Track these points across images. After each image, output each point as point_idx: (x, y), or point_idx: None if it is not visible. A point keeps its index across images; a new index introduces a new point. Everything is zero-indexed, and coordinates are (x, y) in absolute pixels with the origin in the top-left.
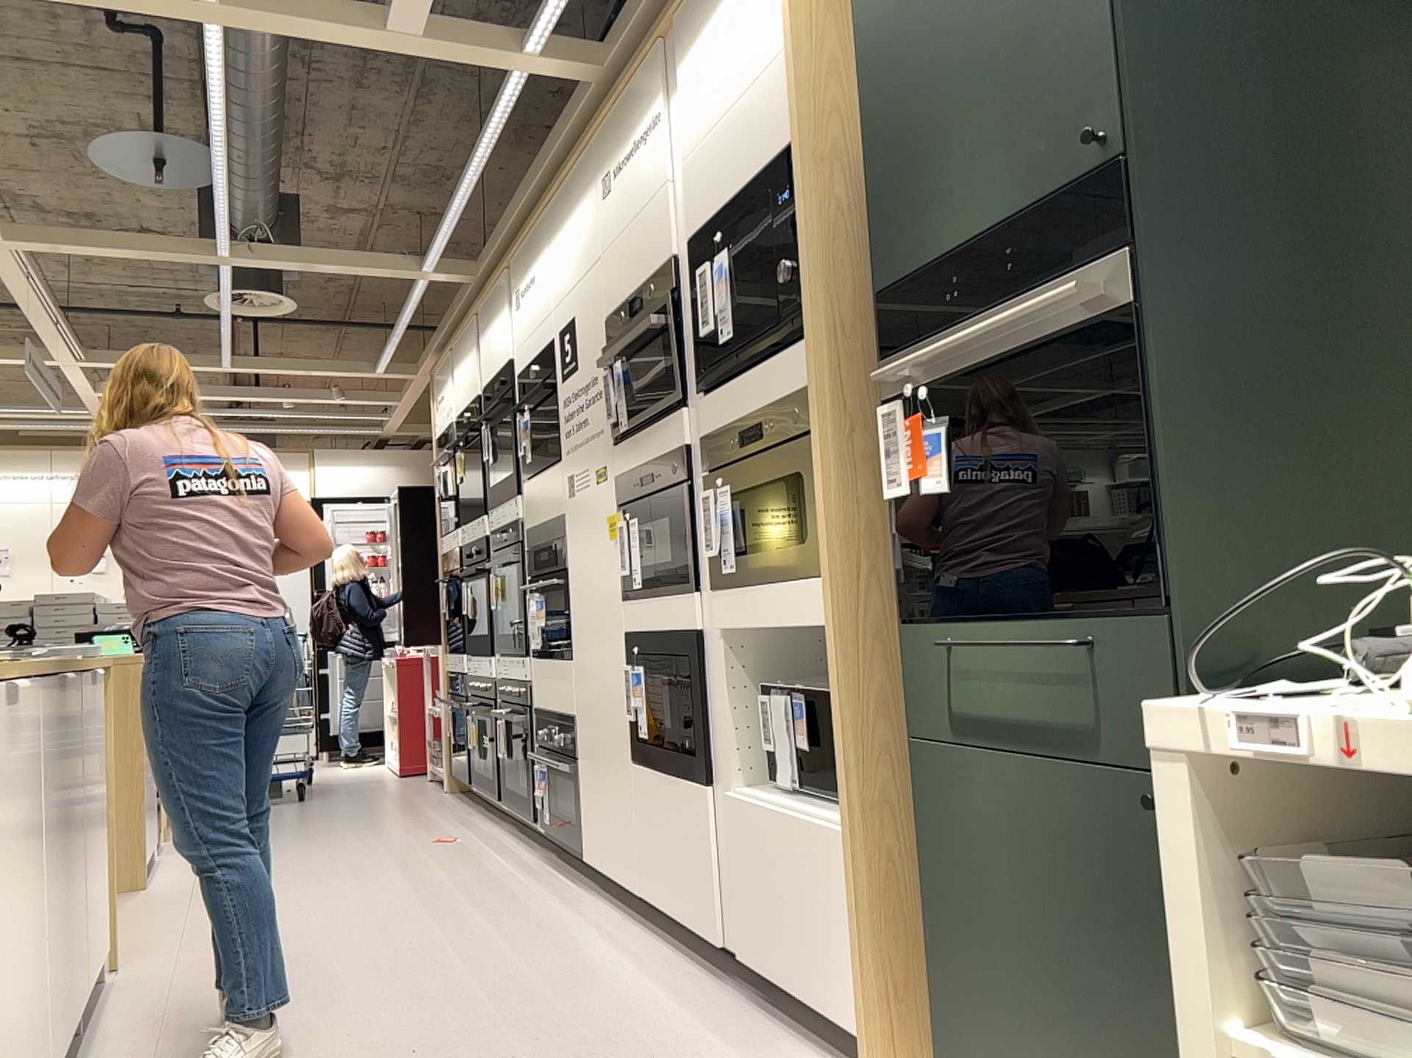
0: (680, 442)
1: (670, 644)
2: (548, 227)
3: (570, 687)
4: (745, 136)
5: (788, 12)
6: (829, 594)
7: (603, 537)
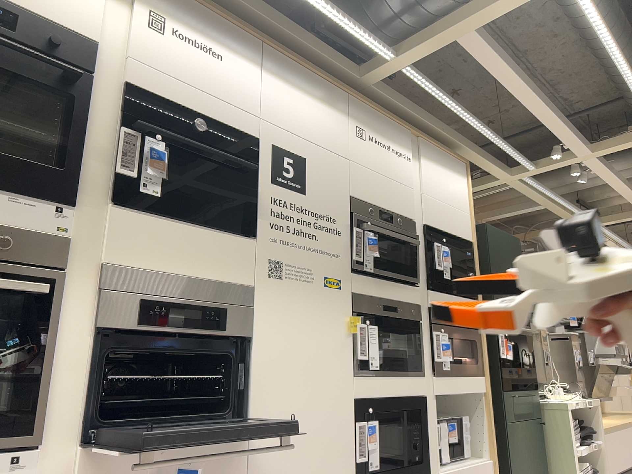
0: (416, 302)
1: (406, 402)
2: (265, 58)
3: (240, 460)
4: (453, 218)
5: (470, 206)
6: (482, 381)
7: (330, 327)
